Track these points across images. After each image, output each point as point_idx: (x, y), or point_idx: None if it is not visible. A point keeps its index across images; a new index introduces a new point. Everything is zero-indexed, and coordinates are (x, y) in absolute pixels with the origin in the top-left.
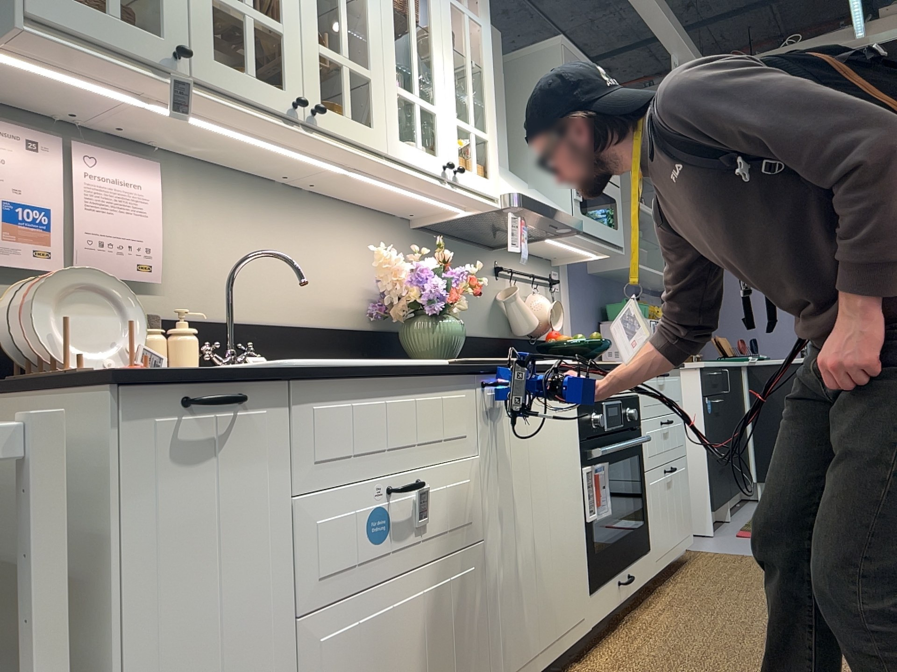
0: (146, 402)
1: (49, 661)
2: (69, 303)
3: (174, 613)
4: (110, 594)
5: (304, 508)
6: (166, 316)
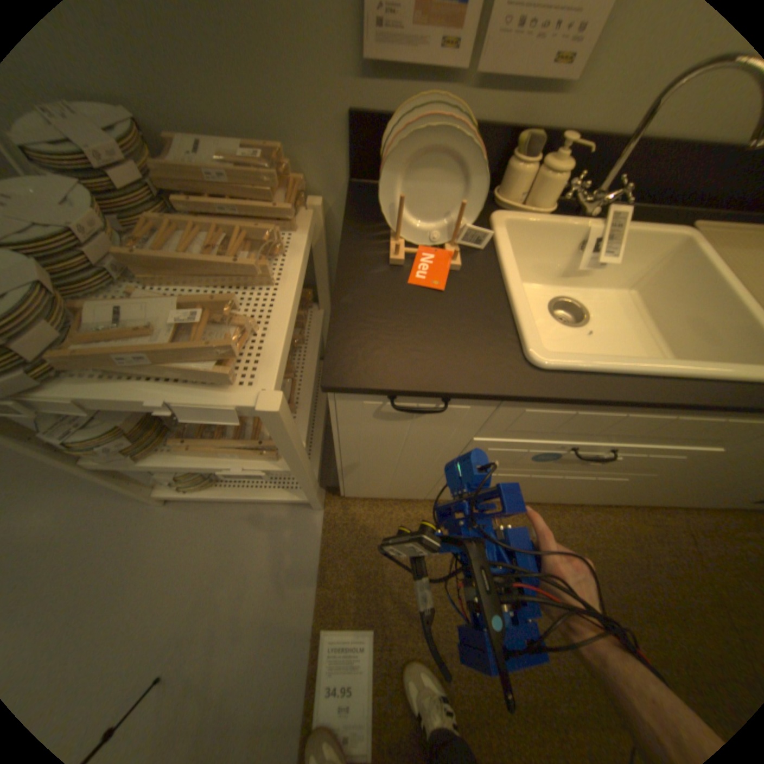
0: (362, 396)
1: (303, 461)
2: (425, 161)
3: (374, 456)
4: (338, 445)
5: (485, 445)
6: (564, 123)
